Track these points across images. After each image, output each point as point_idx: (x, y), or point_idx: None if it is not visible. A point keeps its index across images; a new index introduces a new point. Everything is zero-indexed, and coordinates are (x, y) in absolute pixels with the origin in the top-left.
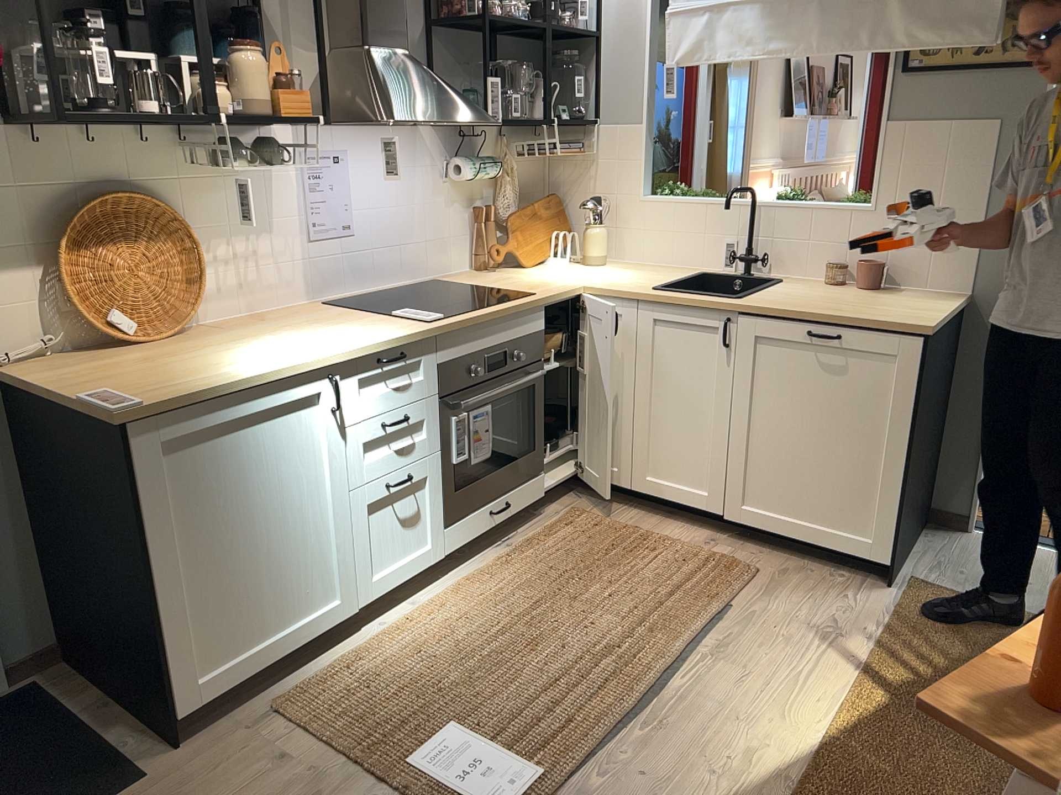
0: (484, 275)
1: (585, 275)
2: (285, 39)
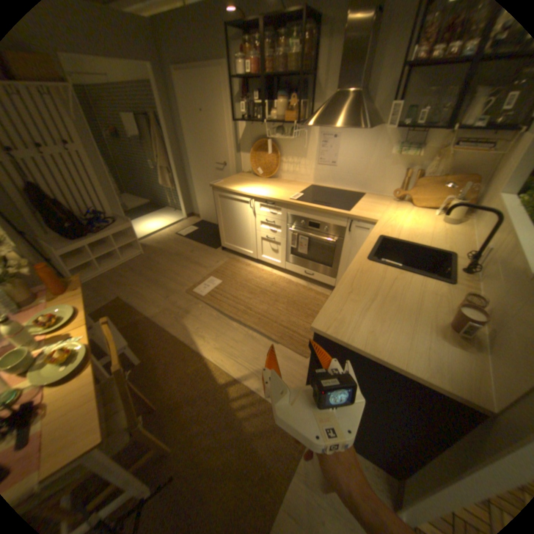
0: (385, 201)
1: (407, 220)
2: (324, 88)
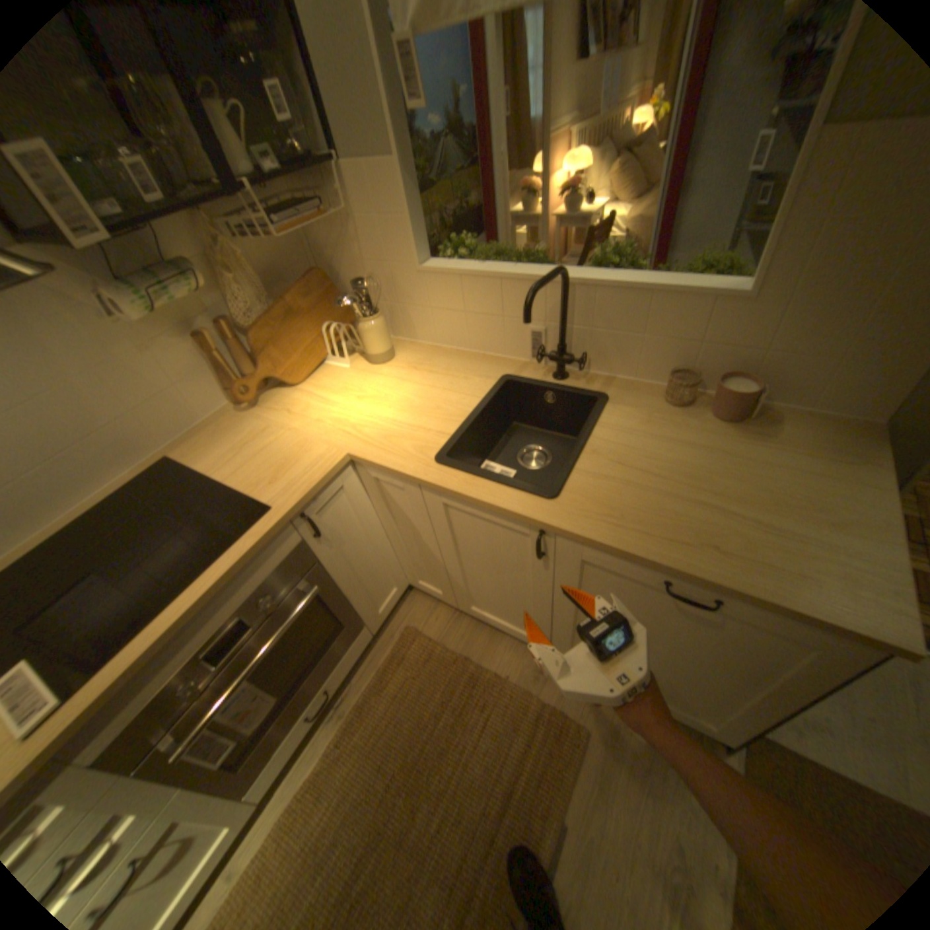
0: (236, 423)
1: (358, 407)
2: None
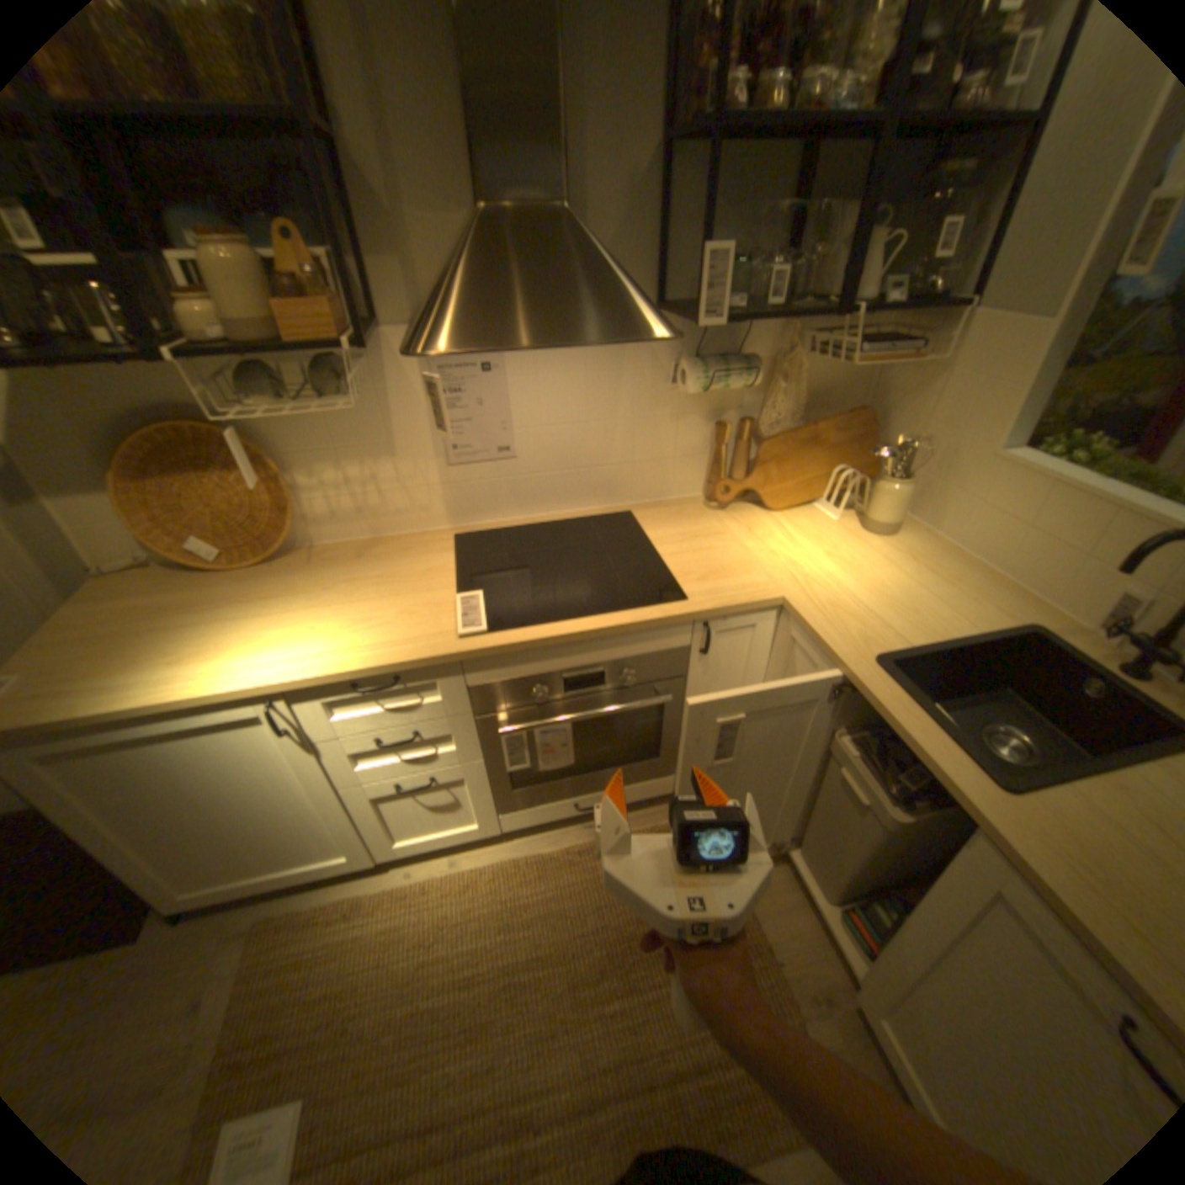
0: (697, 516)
1: (821, 563)
2: (390, 195)
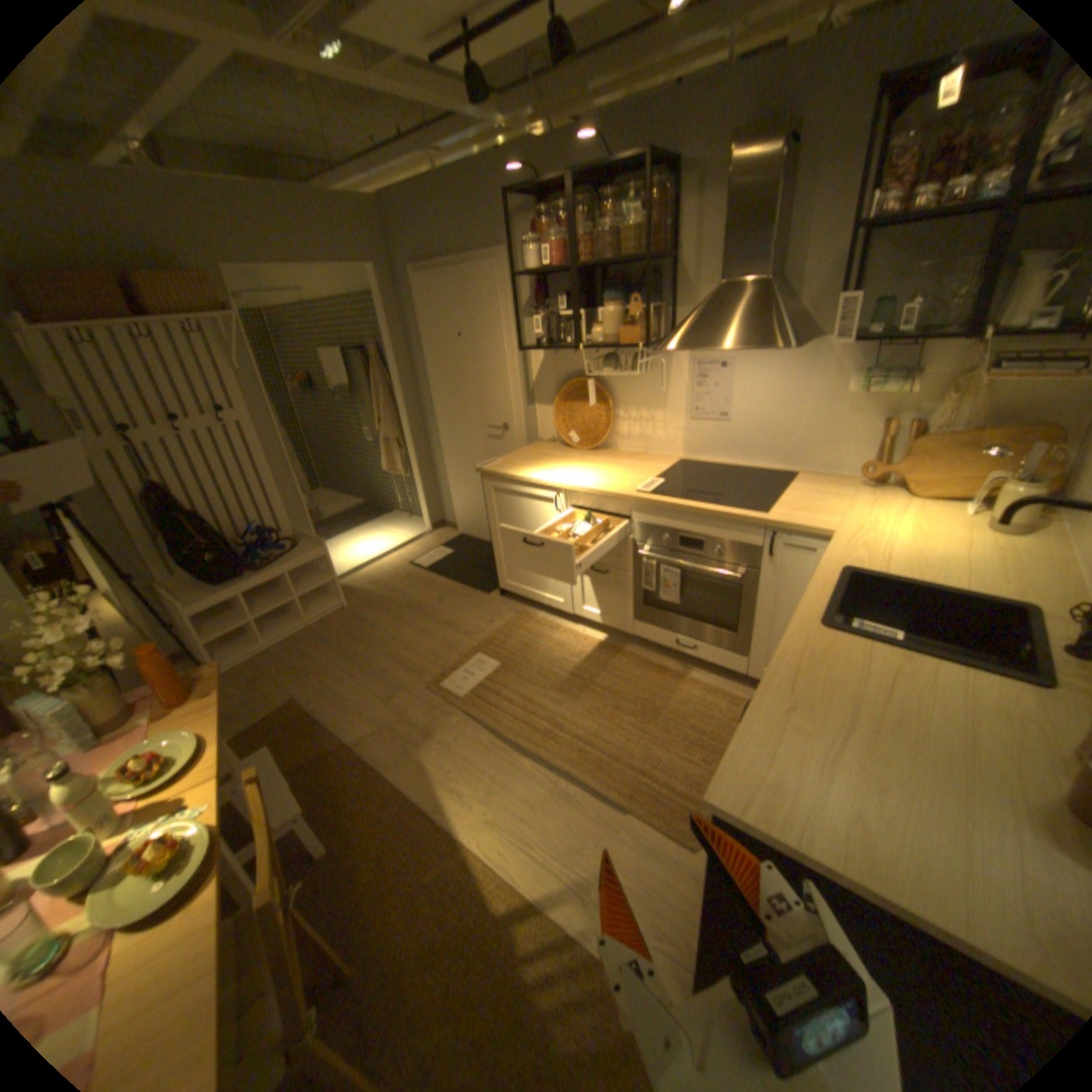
0: (845, 487)
1: (902, 529)
2: (694, 279)
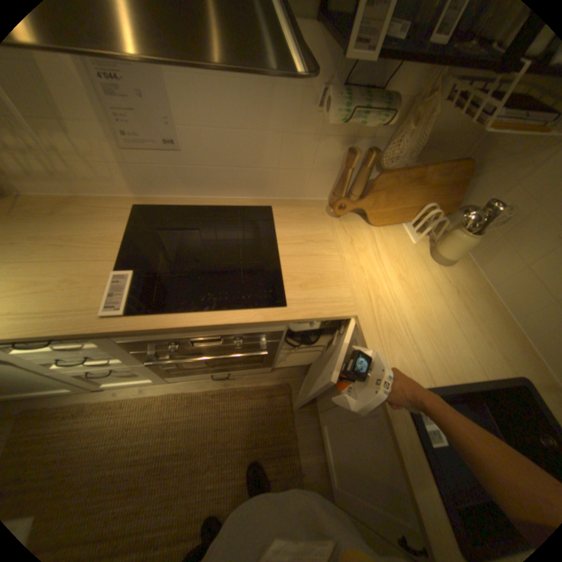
0: (319, 221)
1: (394, 285)
2: None
